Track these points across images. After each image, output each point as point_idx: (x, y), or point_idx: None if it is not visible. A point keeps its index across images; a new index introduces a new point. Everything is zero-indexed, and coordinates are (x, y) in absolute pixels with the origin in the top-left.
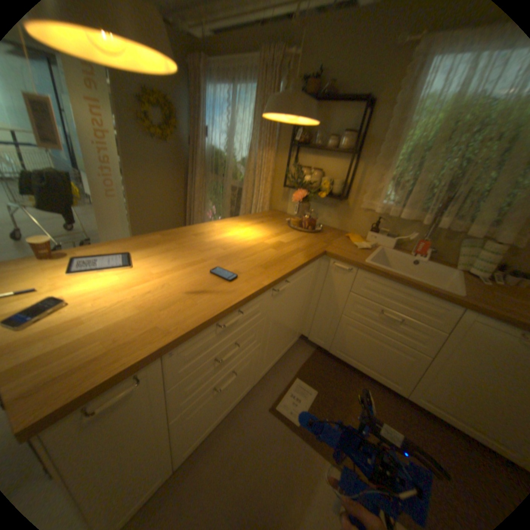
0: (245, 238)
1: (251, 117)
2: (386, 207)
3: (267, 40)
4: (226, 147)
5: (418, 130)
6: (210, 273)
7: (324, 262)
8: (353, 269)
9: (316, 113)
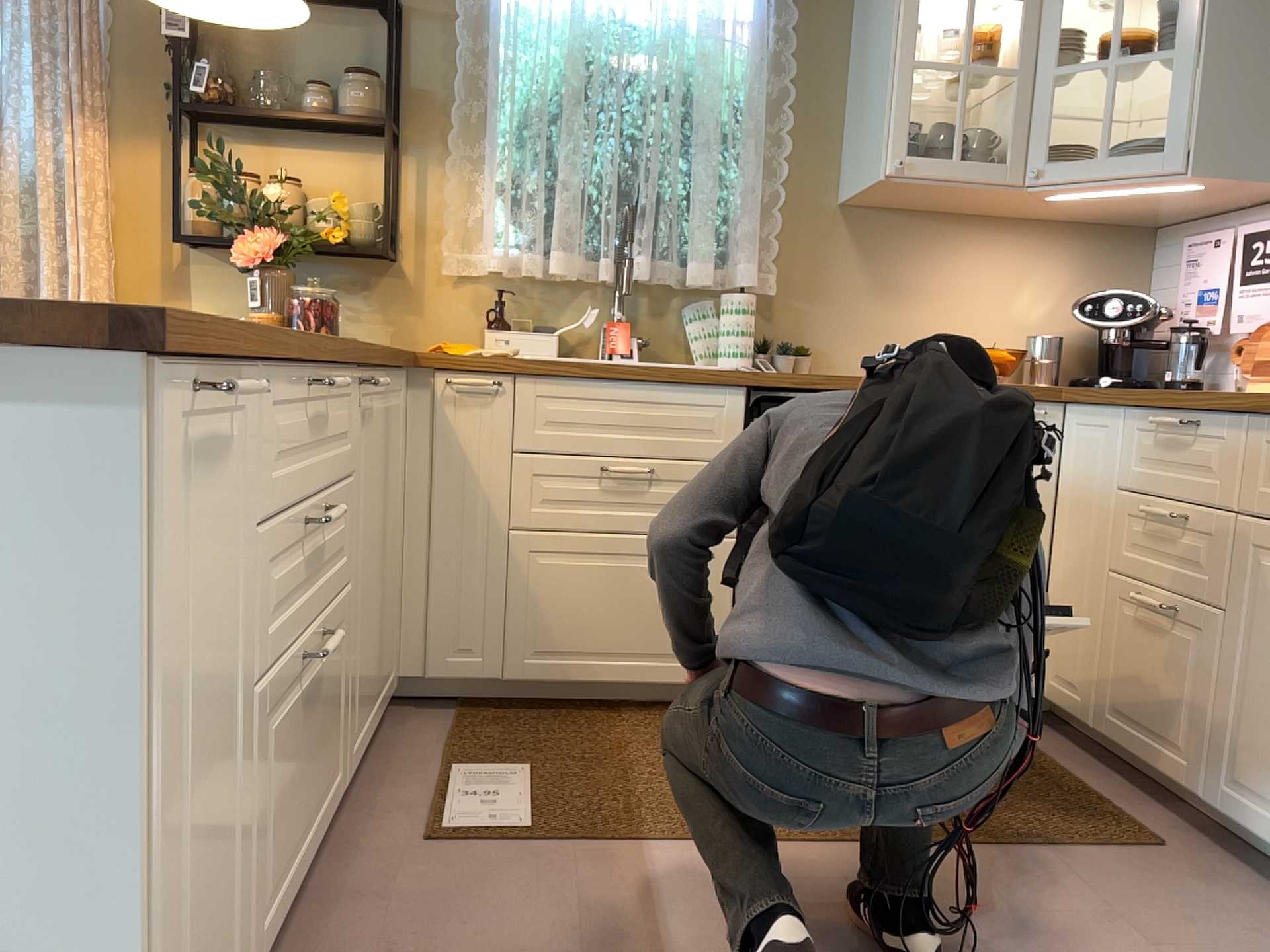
0: None
1: None
2: (506, 262)
3: None
4: None
5: (520, 80)
6: None
7: (412, 395)
8: (500, 381)
9: None
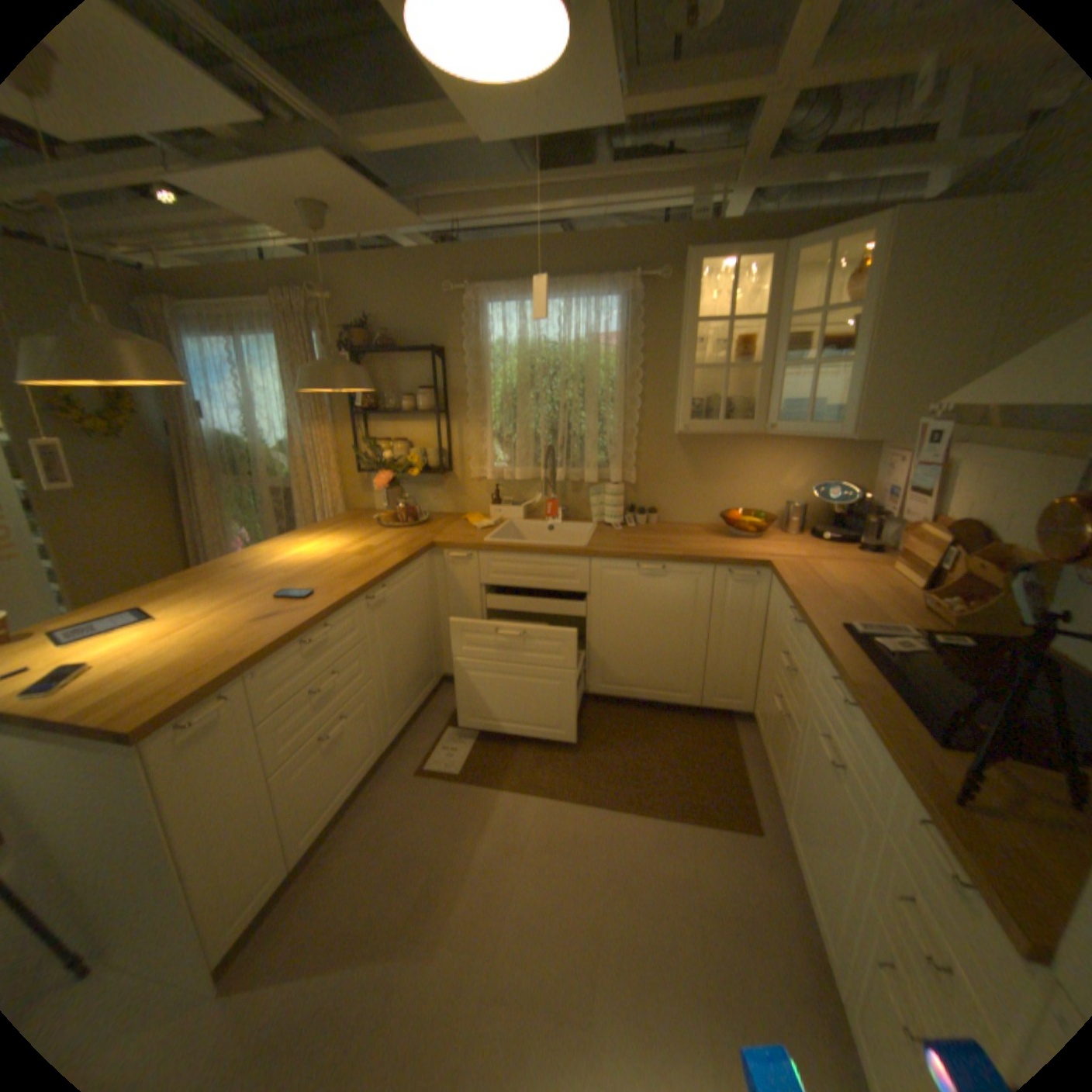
0: (313, 556)
1: (278, 384)
2: (499, 472)
3: (275, 282)
4: (243, 430)
5: (500, 380)
6: (273, 600)
7: (436, 559)
8: (472, 554)
9: (365, 384)
